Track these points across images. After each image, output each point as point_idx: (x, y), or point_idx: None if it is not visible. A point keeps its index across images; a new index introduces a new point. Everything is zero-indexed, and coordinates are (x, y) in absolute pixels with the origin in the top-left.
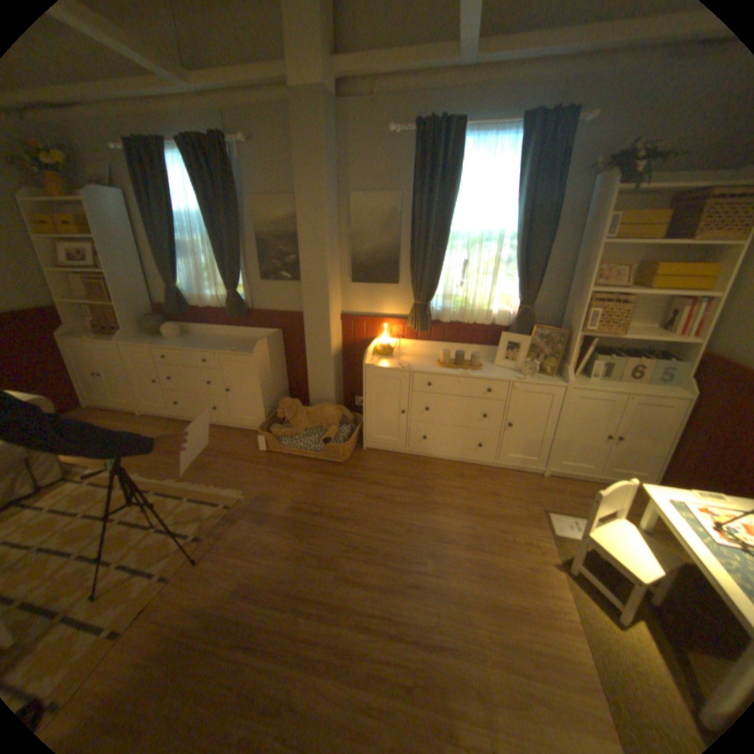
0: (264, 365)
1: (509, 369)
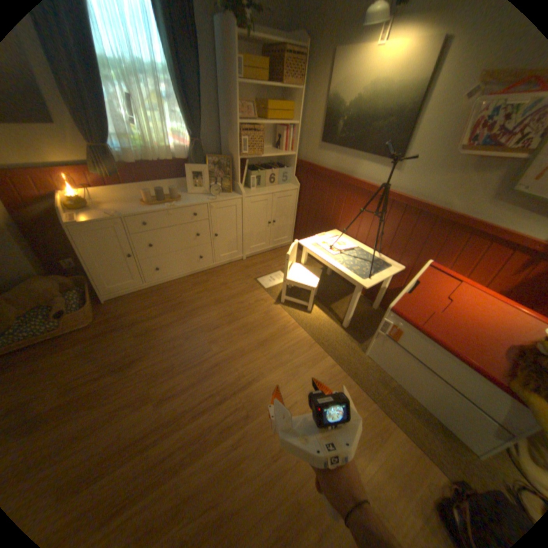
0: None
1: (200, 194)
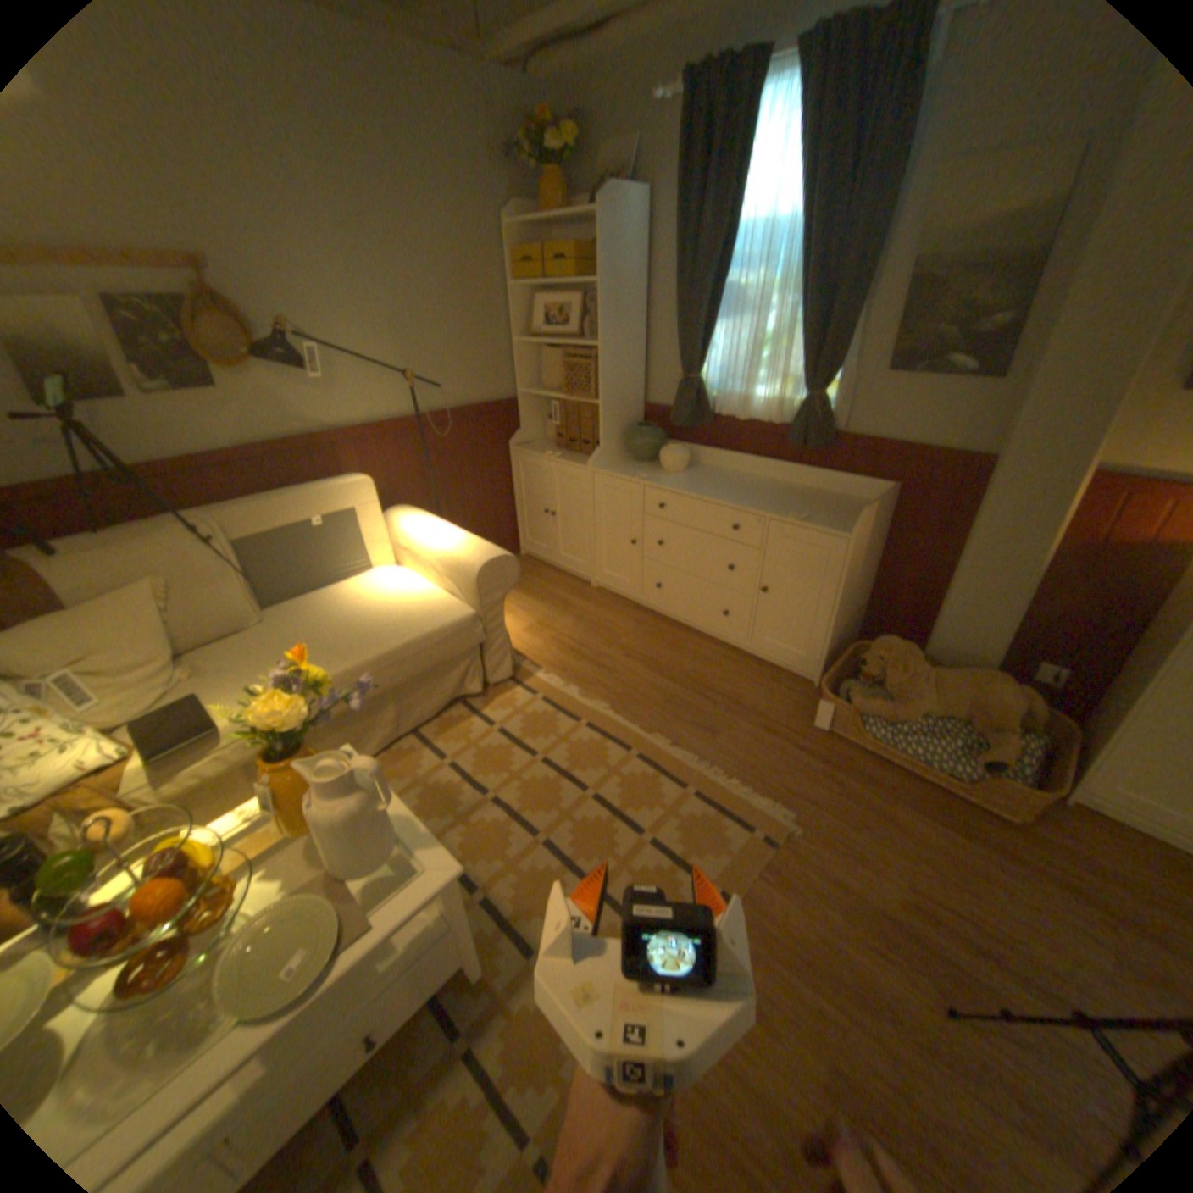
0: (859, 556)
1: None
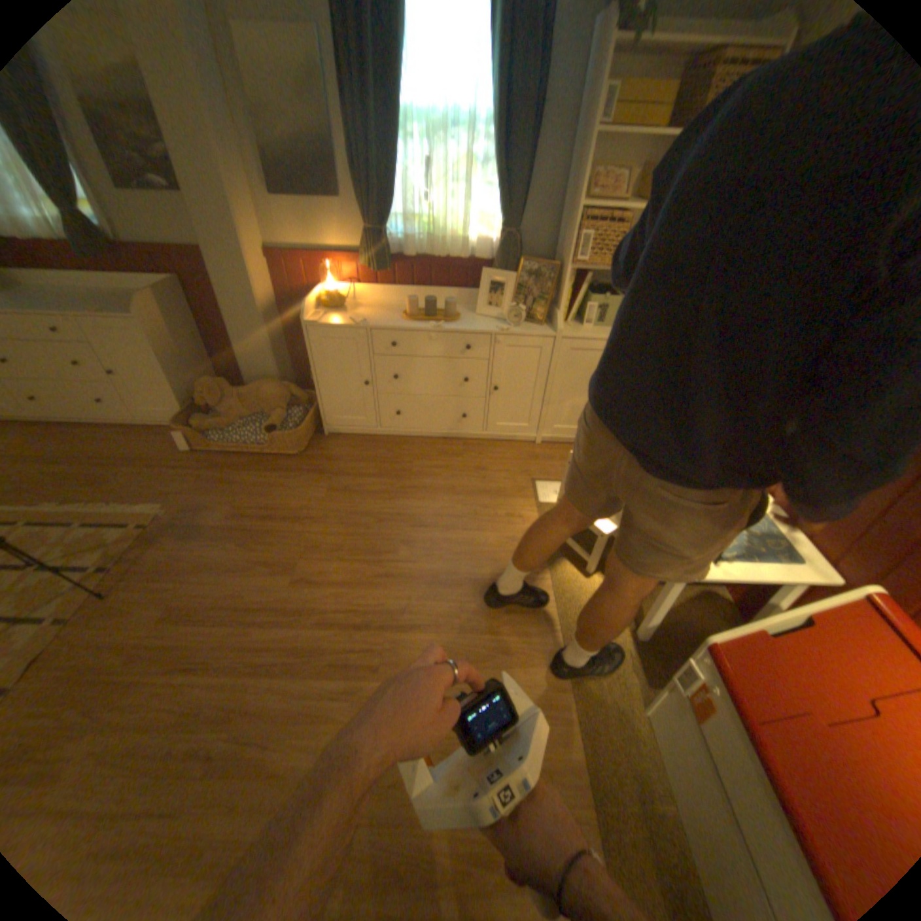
0: (156, 331)
1: (492, 319)
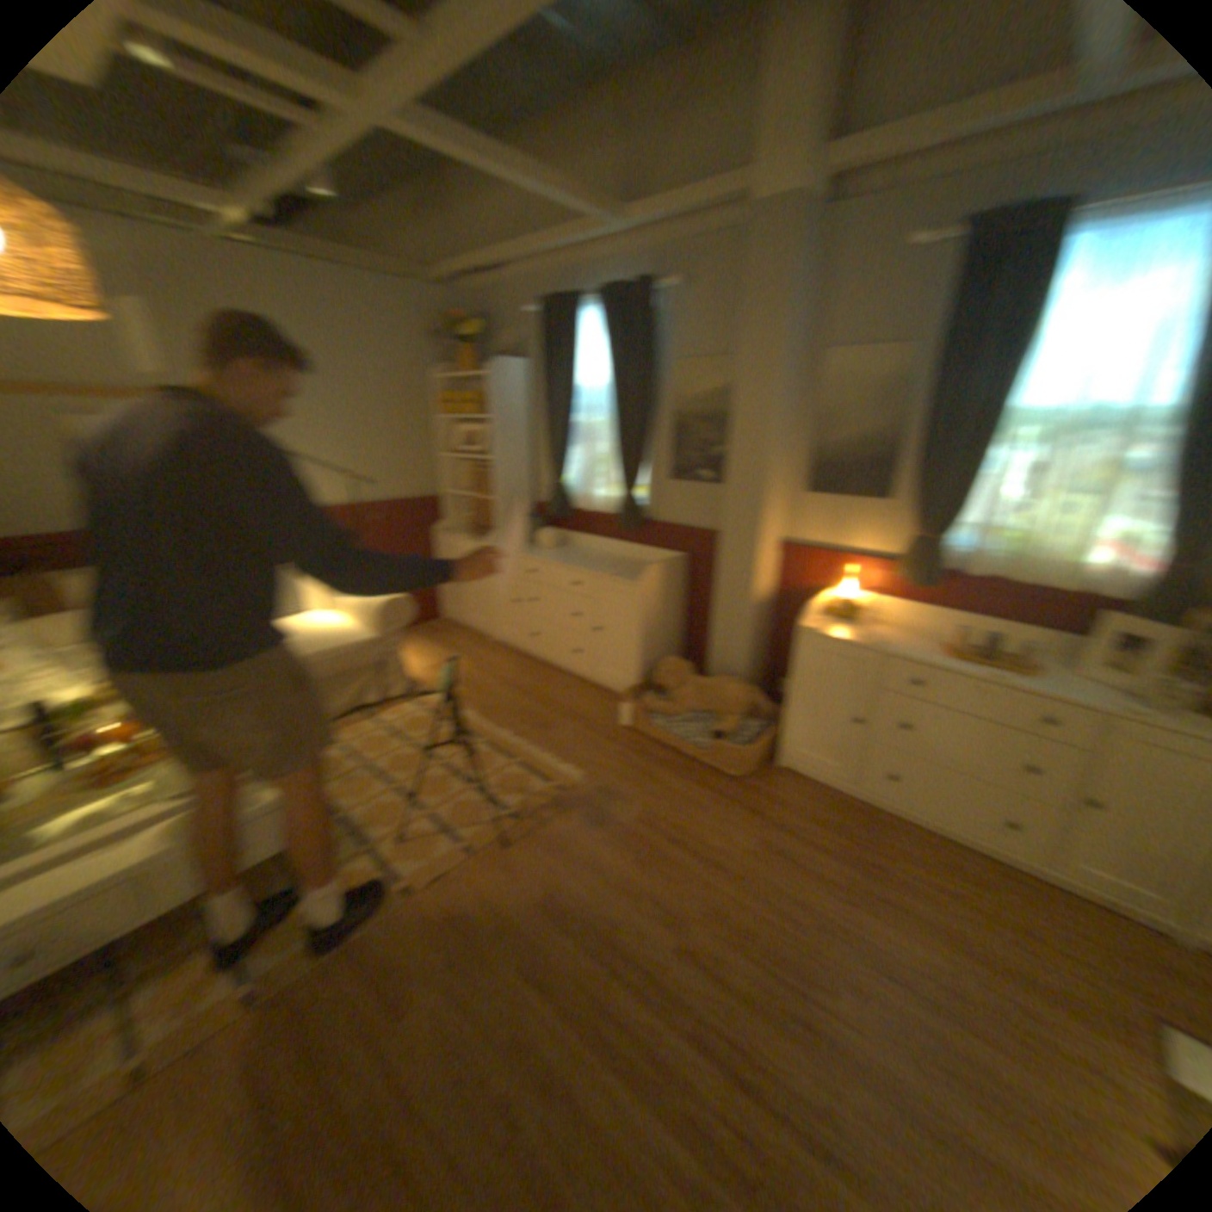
0: (647, 602)
1: (1112, 689)
